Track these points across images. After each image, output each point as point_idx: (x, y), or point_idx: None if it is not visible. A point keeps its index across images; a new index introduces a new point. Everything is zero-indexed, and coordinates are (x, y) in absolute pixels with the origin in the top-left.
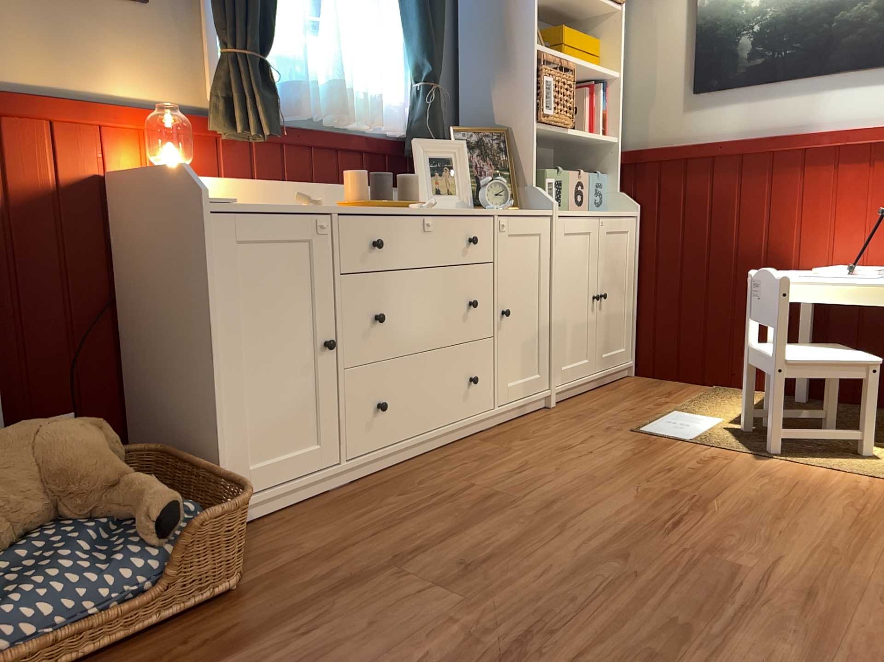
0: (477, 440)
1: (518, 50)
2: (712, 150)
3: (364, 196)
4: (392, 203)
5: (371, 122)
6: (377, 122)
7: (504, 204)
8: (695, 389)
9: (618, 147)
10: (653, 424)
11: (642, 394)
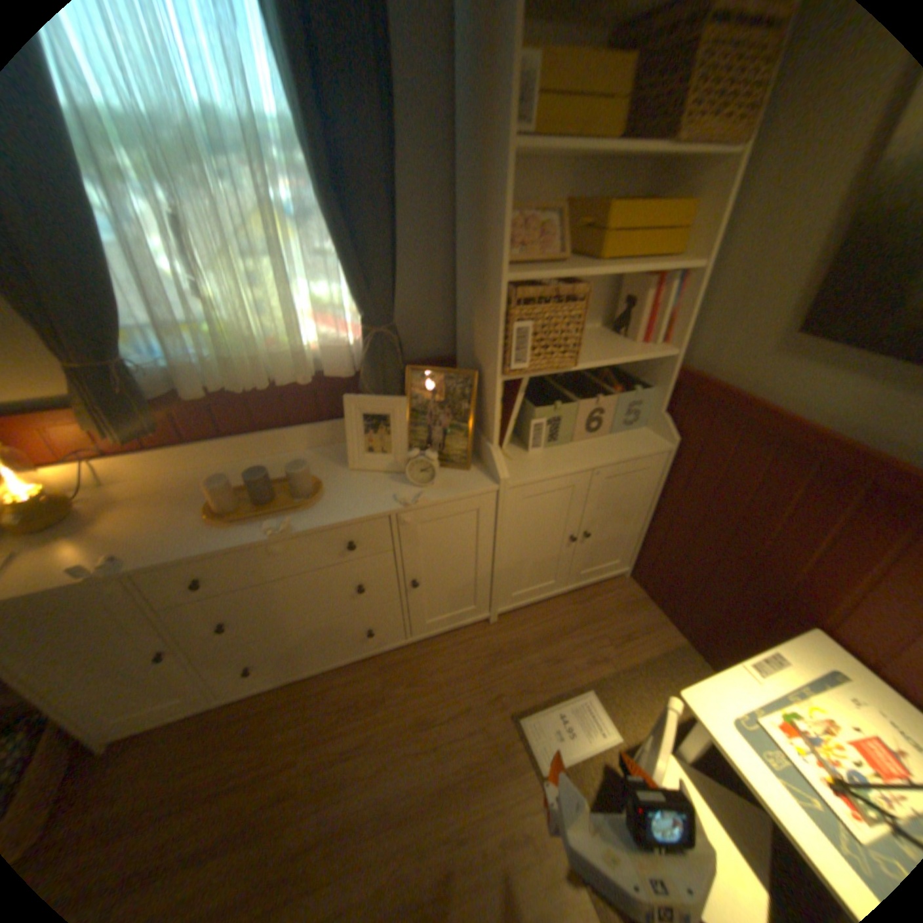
0: (379, 665)
1: (492, 276)
2: (789, 428)
3: (226, 504)
4: (250, 516)
5: (295, 378)
6: (300, 379)
7: (429, 482)
8: (664, 642)
9: (677, 361)
10: (545, 714)
11: (600, 628)
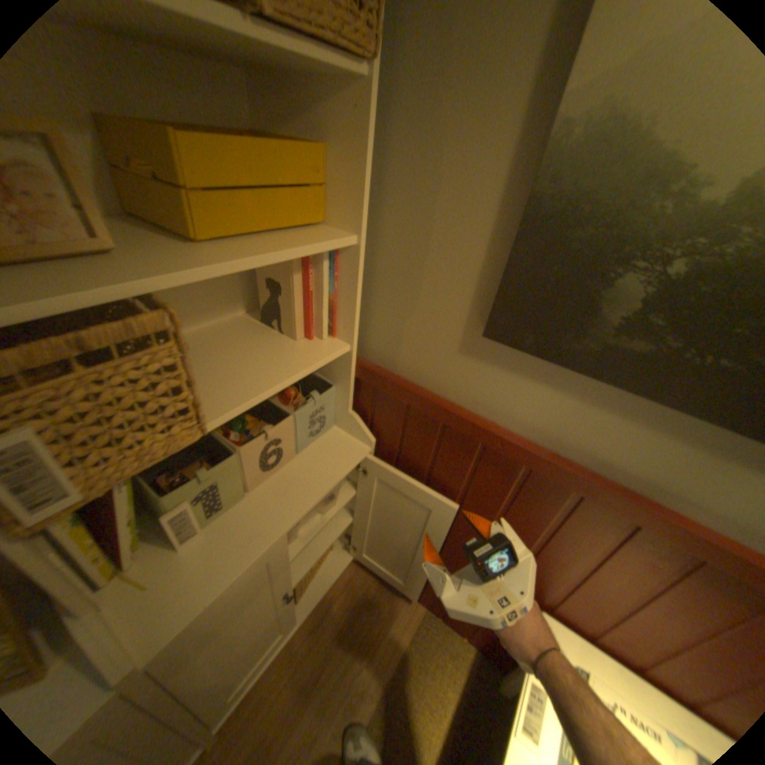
0: None
1: None
2: (491, 440)
3: None
4: None
5: None
6: None
7: None
8: (408, 624)
9: (353, 357)
10: None
11: (347, 649)
